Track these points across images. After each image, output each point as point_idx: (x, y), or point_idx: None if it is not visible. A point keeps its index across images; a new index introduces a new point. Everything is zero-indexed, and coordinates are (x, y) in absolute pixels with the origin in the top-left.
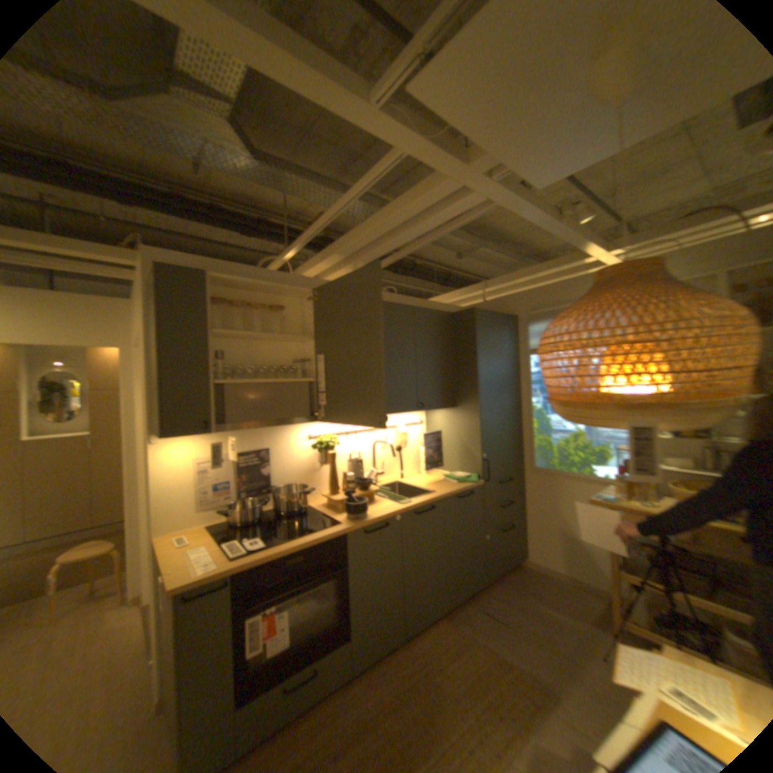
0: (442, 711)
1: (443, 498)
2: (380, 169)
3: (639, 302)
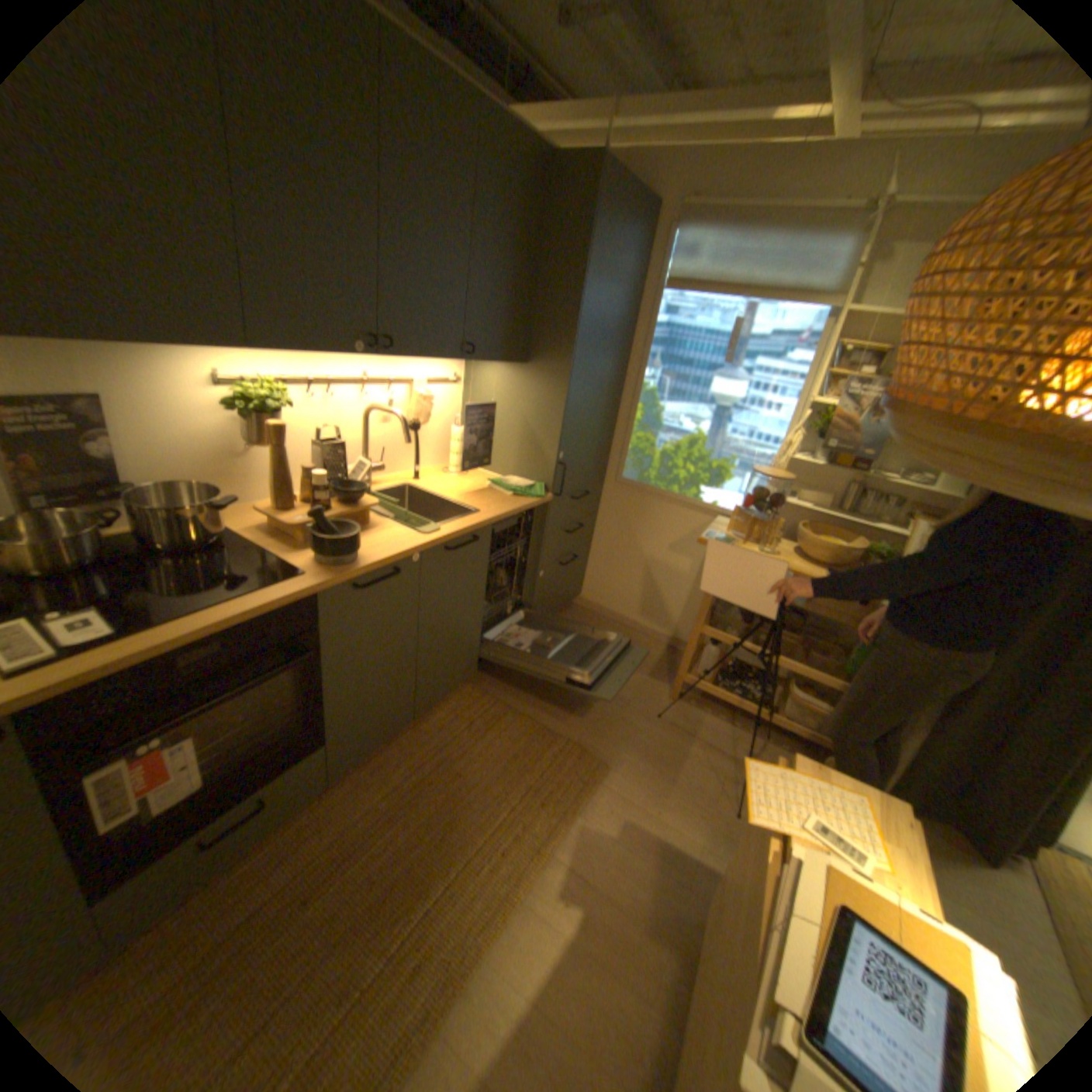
0: (465, 806)
1: (492, 522)
2: None
3: None
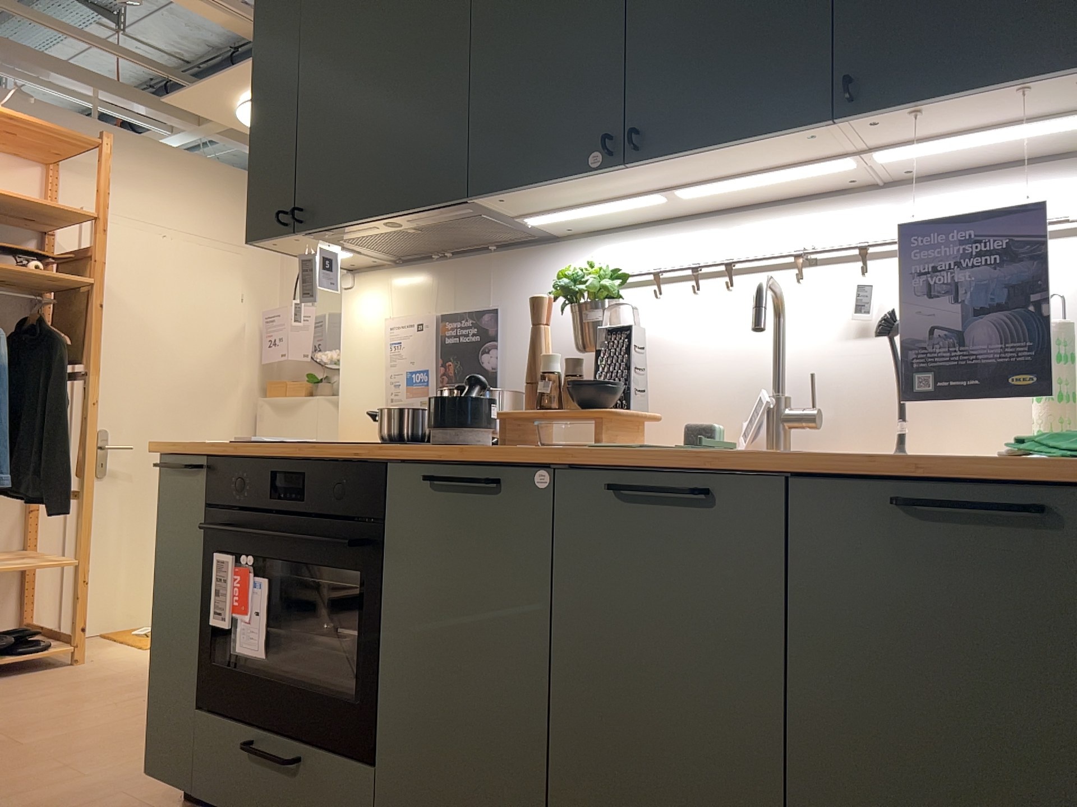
0: None
1: (772, 466)
2: None
3: None
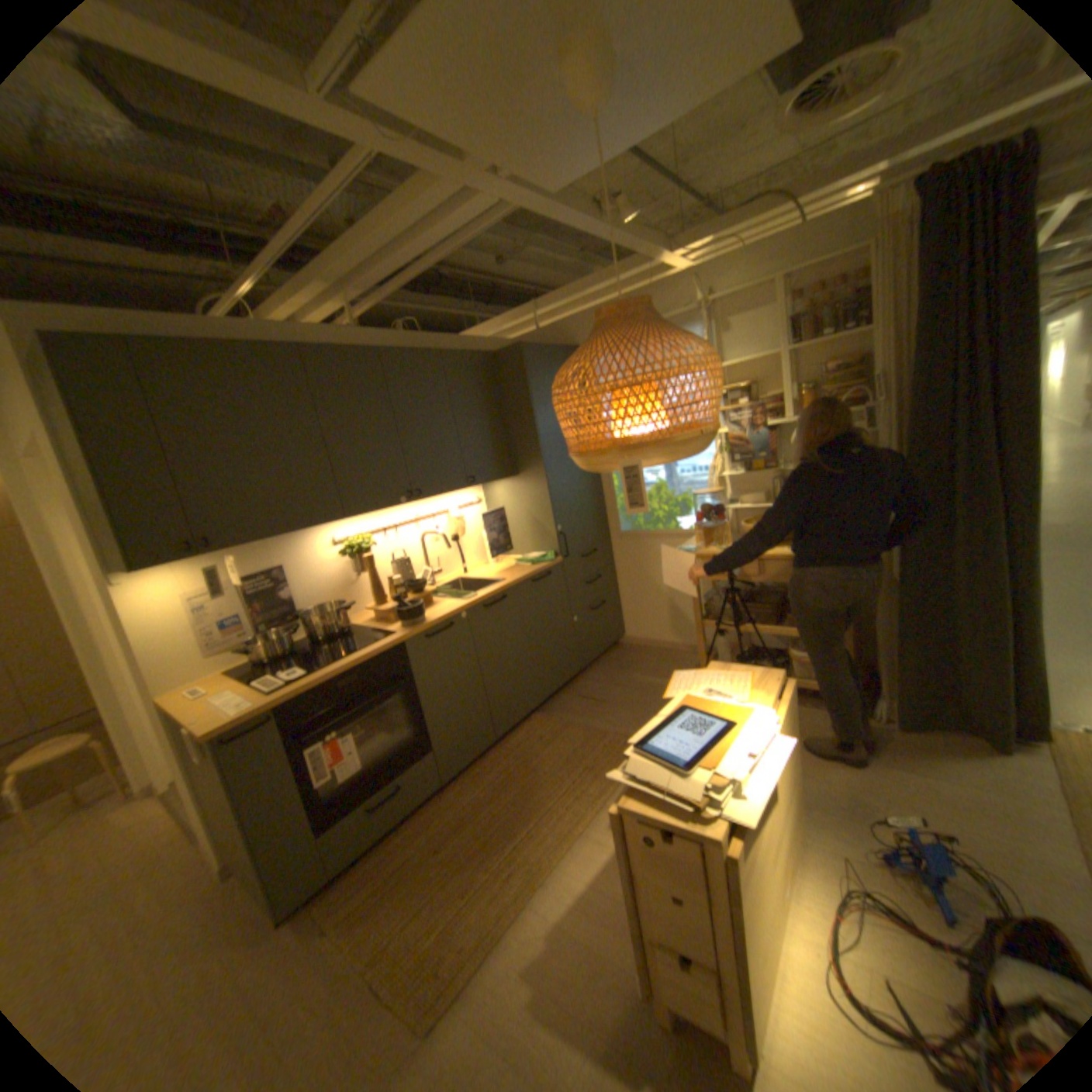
0: (538, 787)
1: (514, 584)
2: (344, 171)
3: (619, 350)
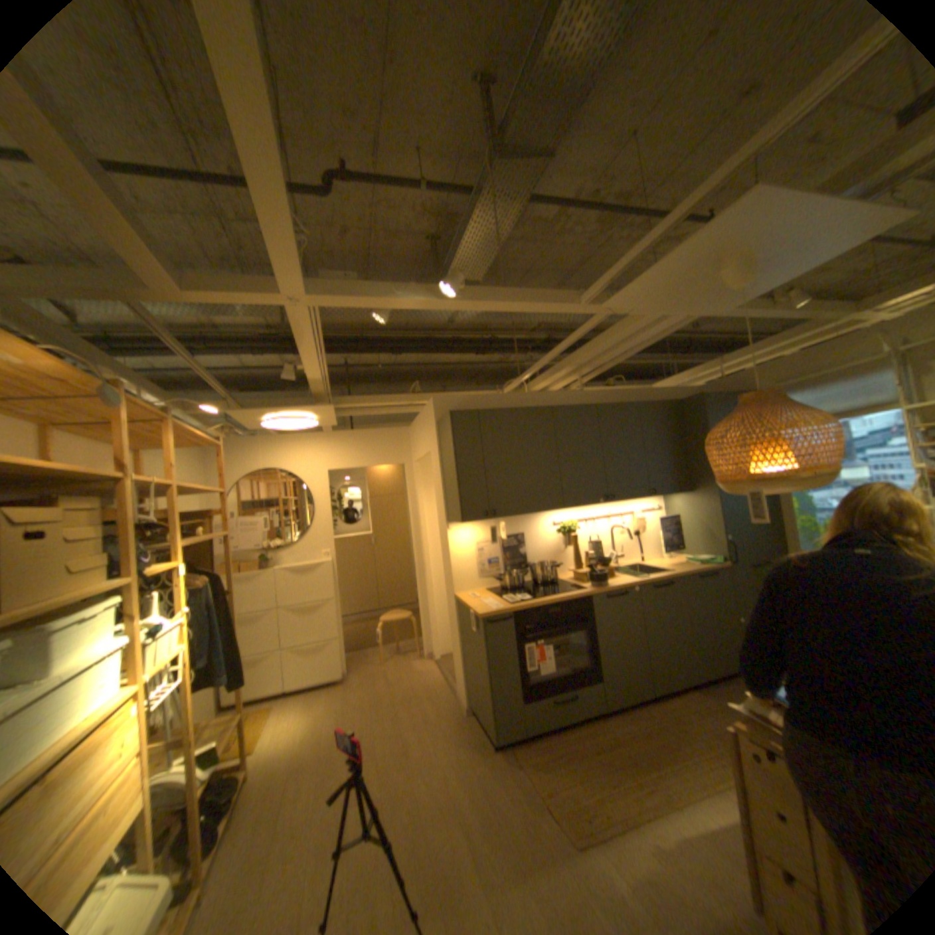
0: (688, 746)
1: (682, 575)
2: (591, 324)
3: (749, 422)
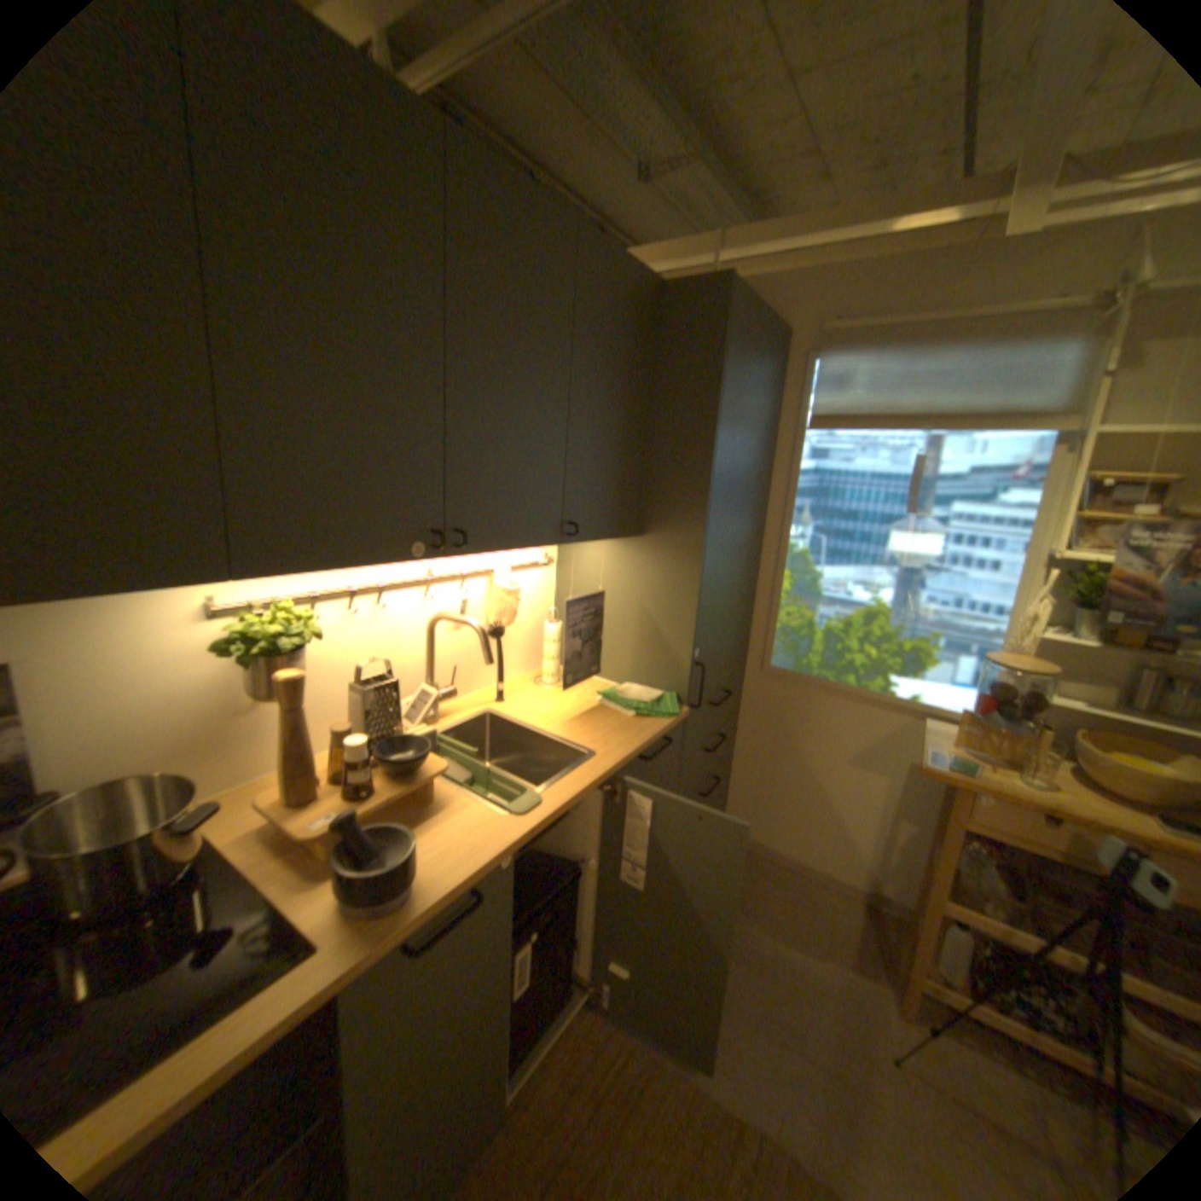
0: None
1: (615, 770)
2: None
3: None
